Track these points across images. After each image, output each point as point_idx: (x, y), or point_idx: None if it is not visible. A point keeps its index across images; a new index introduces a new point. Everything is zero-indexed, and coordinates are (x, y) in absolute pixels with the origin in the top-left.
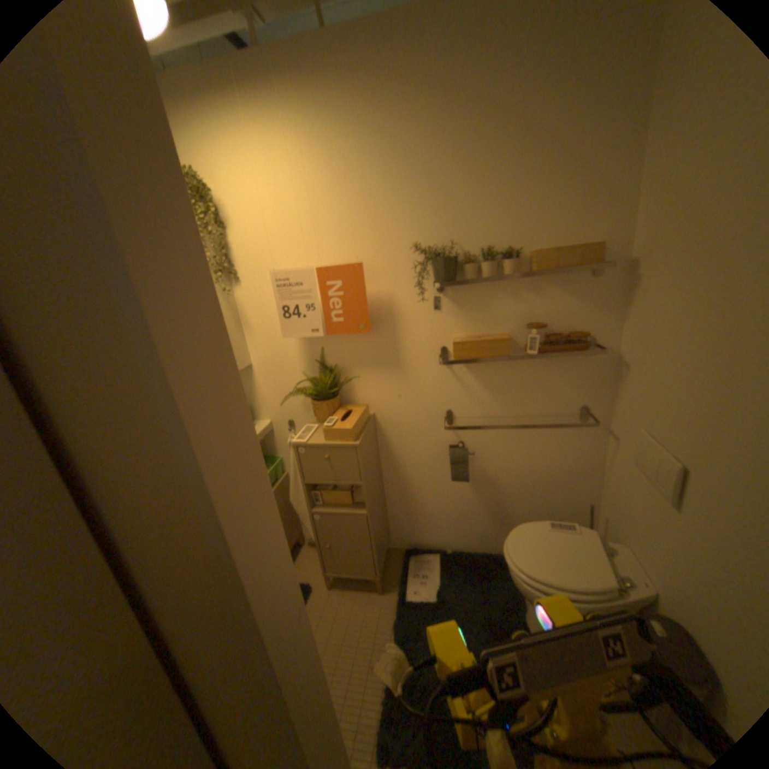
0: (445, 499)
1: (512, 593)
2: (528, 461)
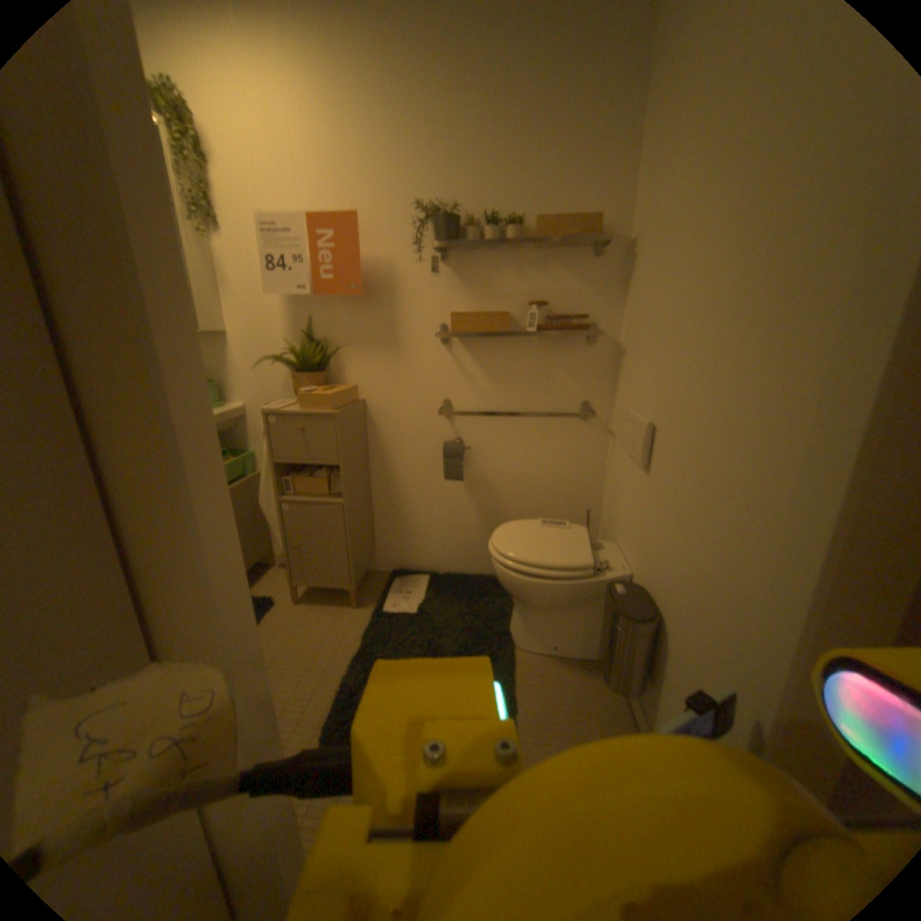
0: (441, 506)
1: (503, 604)
2: (531, 461)
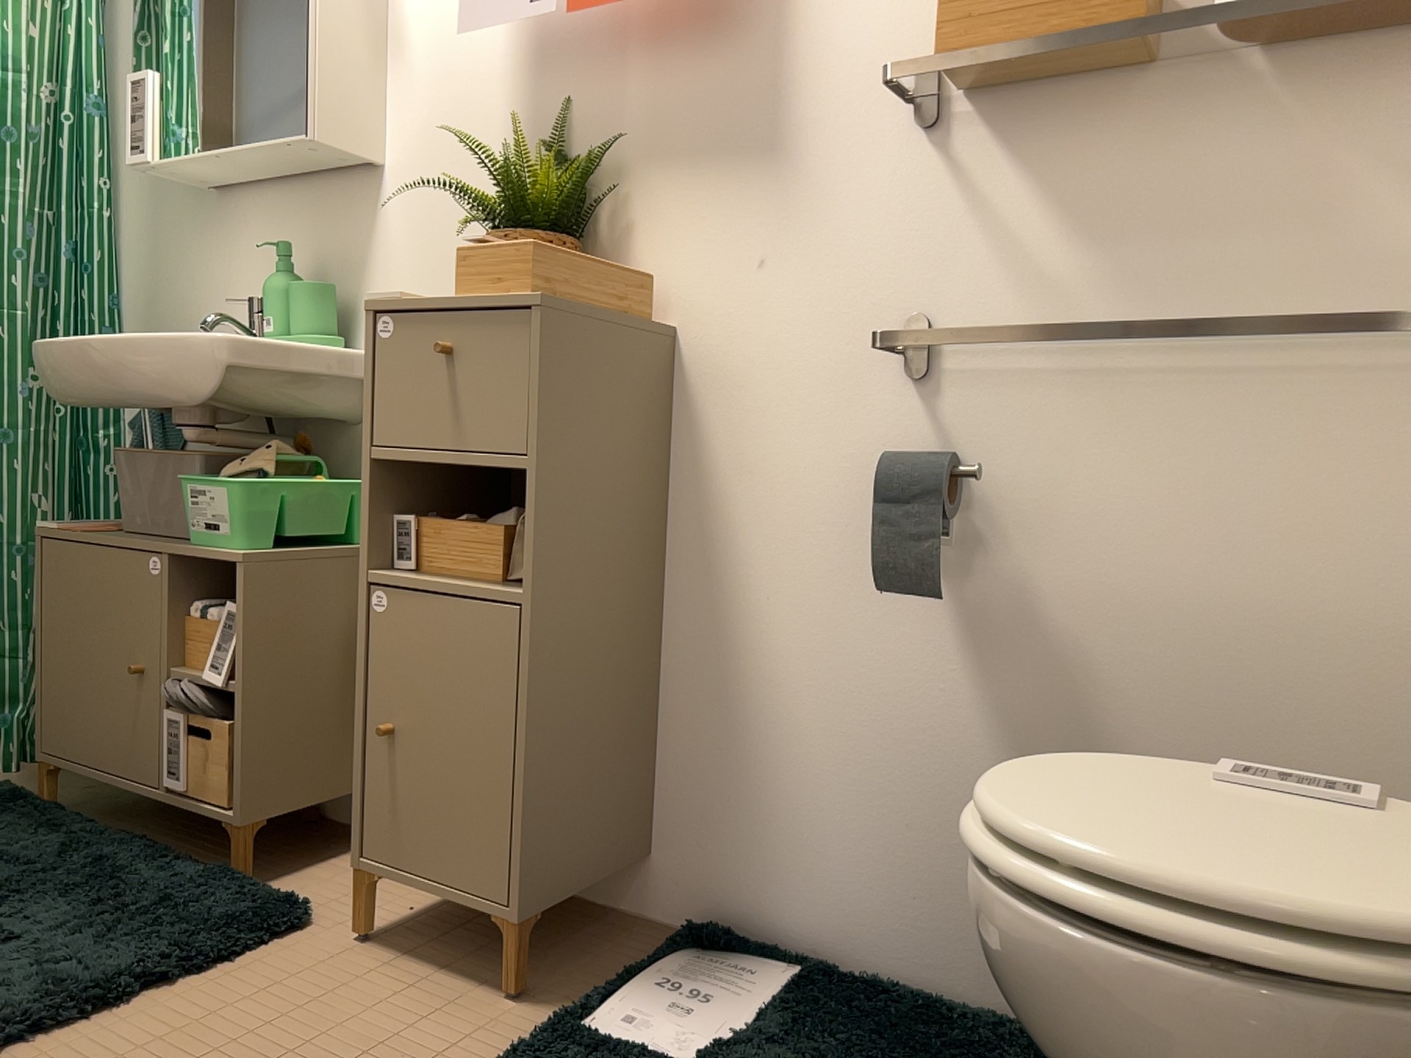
0: (865, 706)
1: None
2: (1214, 556)
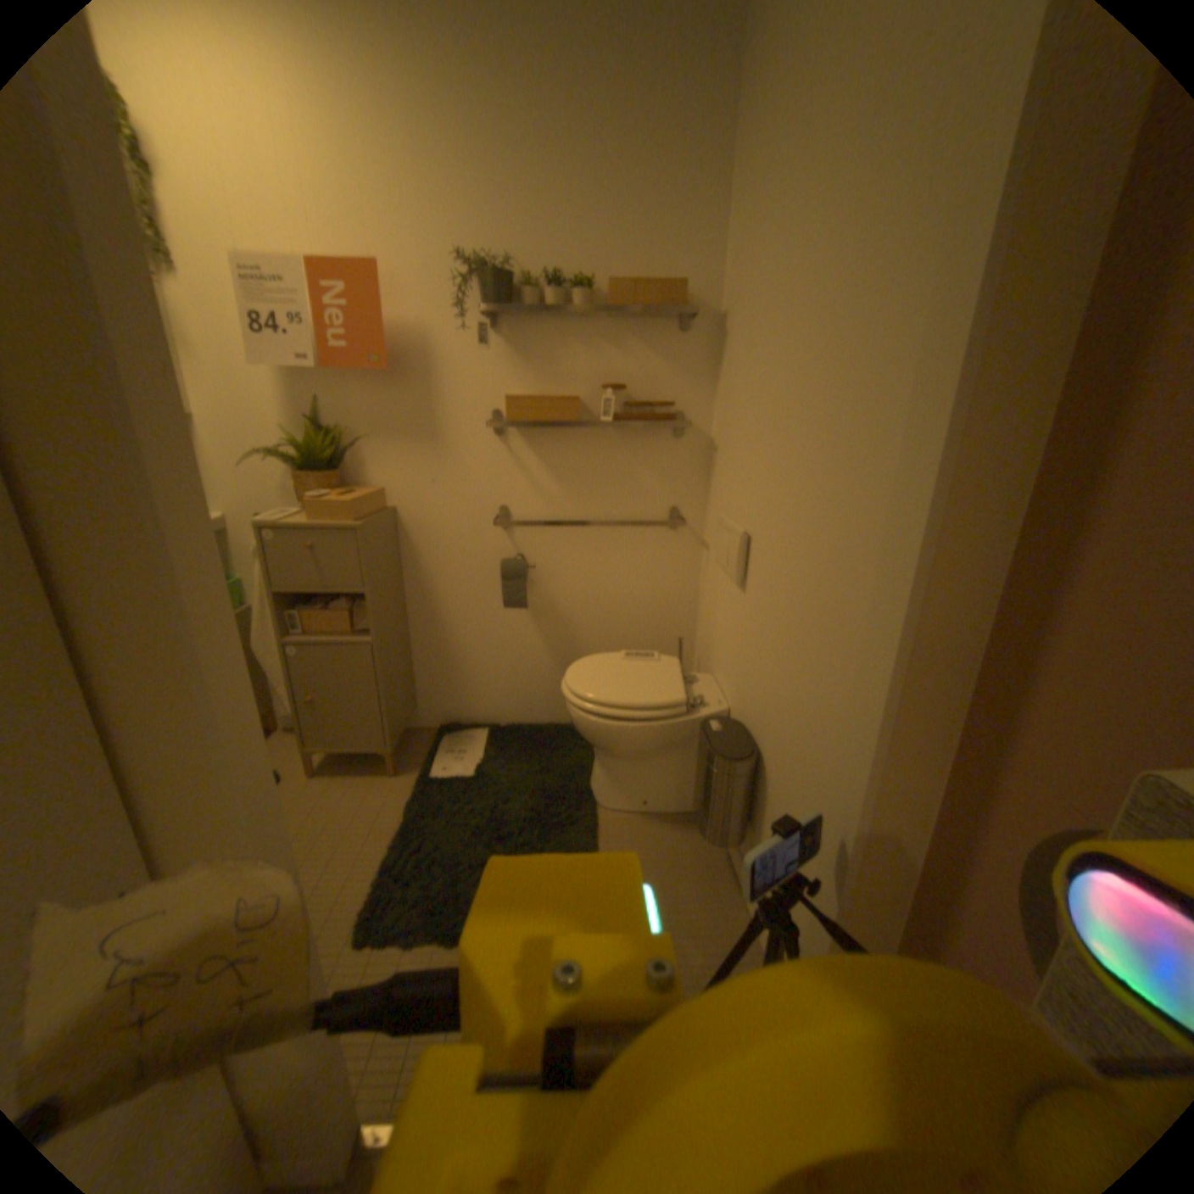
0: (501, 641)
1: (582, 757)
2: (611, 581)
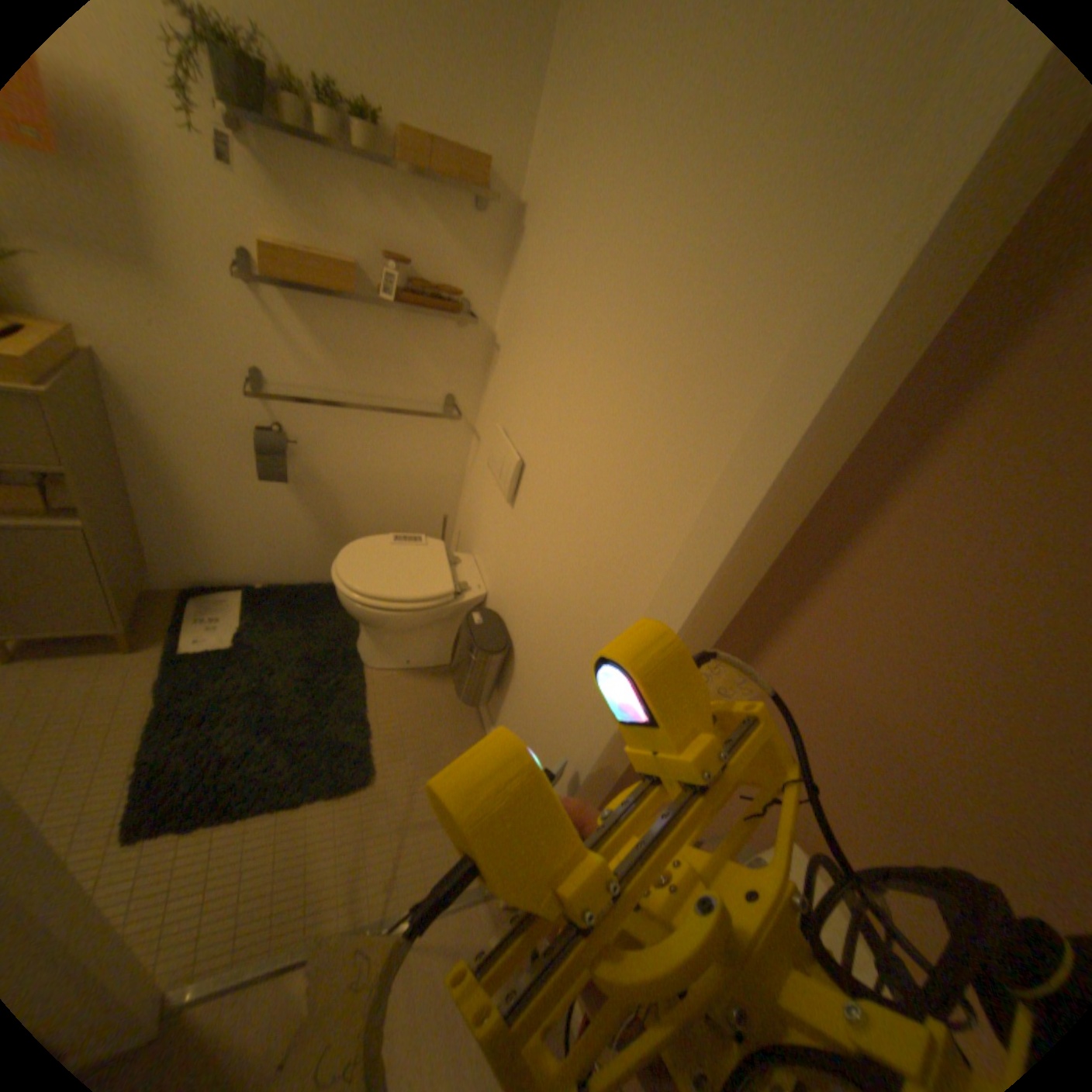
0: (252, 511)
1: (345, 621)
2: (378, 461)
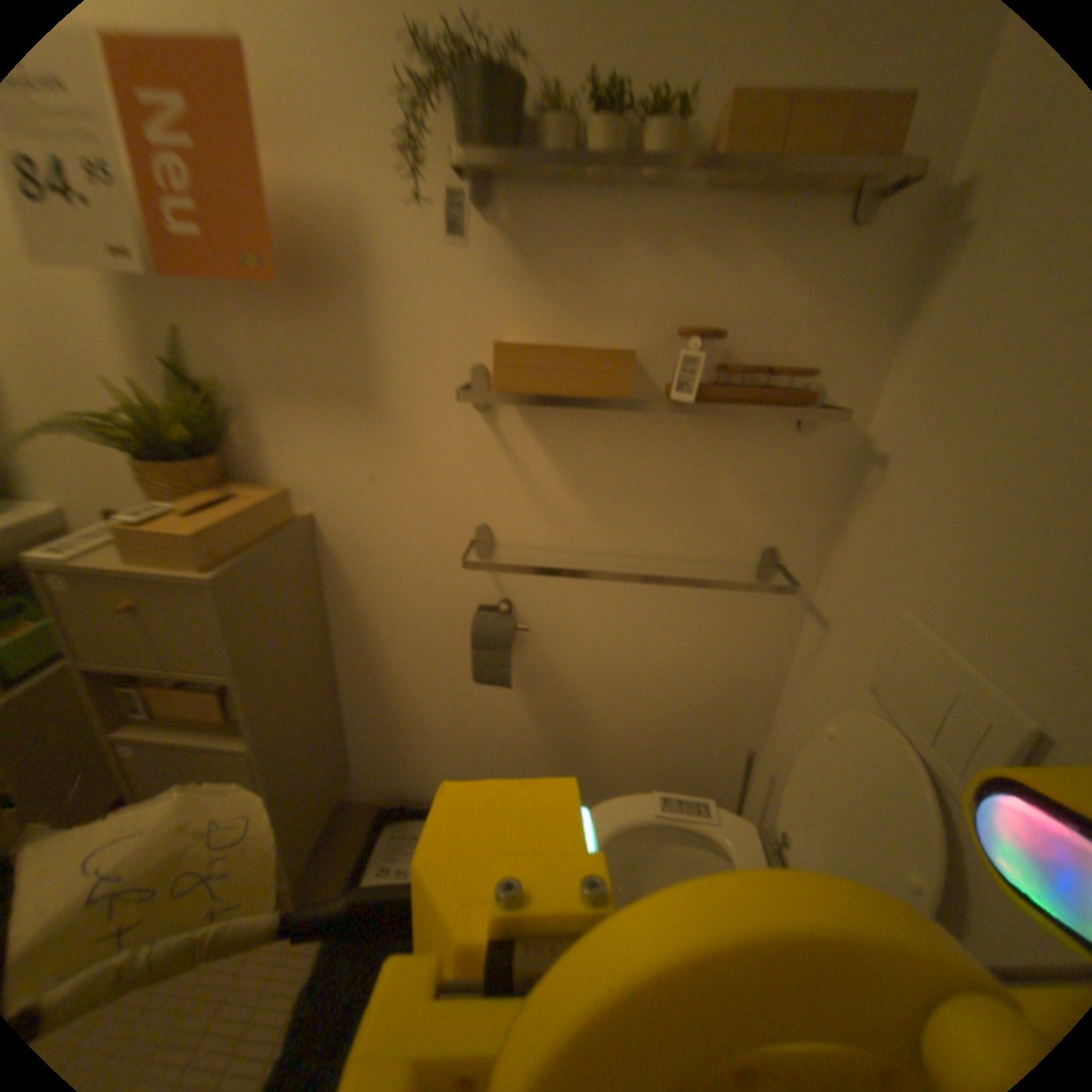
0: (467, 714)
1: None
2: (644, 651)
